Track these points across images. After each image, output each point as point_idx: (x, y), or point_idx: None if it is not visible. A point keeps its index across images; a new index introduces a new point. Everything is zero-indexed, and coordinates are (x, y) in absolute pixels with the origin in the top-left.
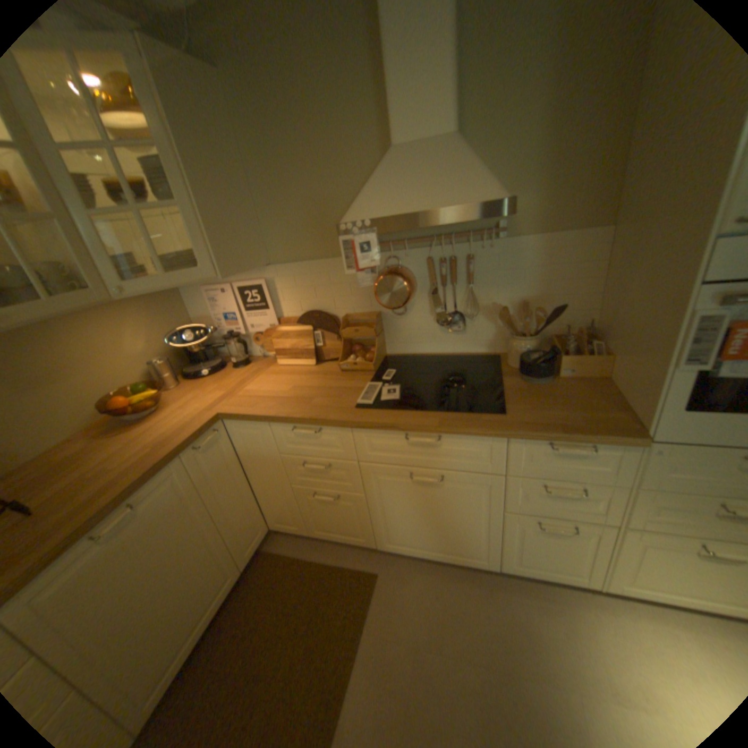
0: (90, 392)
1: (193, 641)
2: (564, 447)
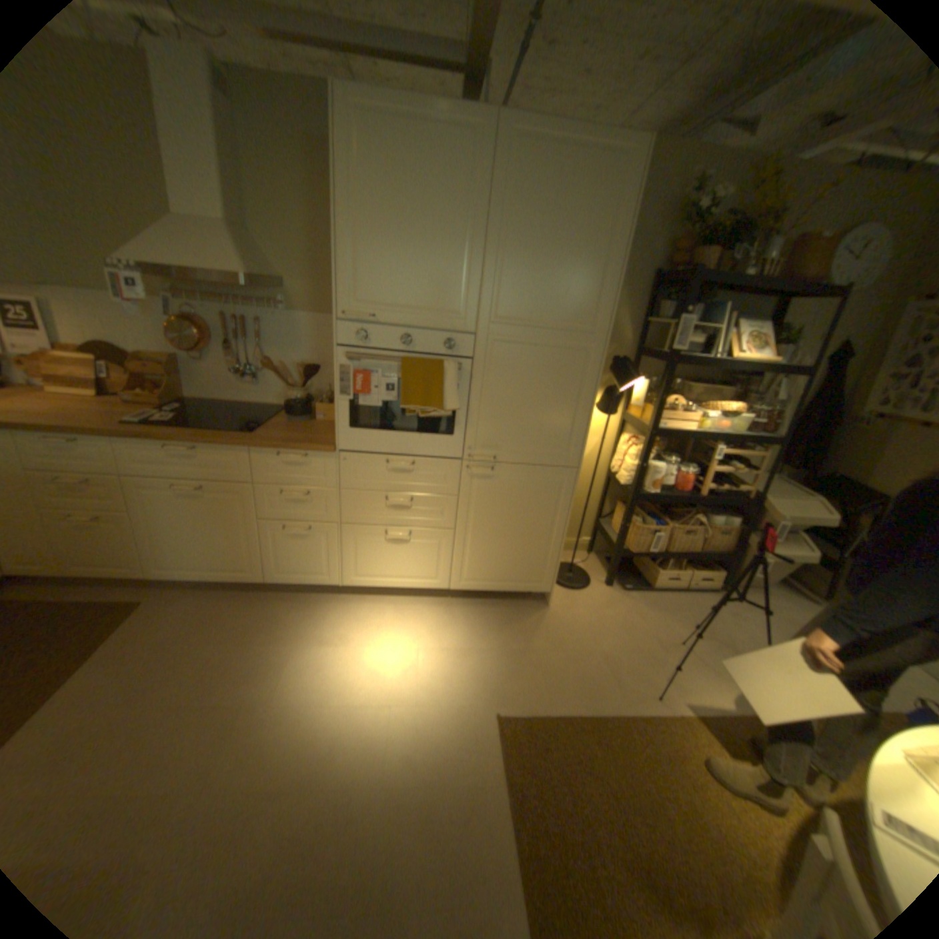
0: None
1: None
2: (283, 455)
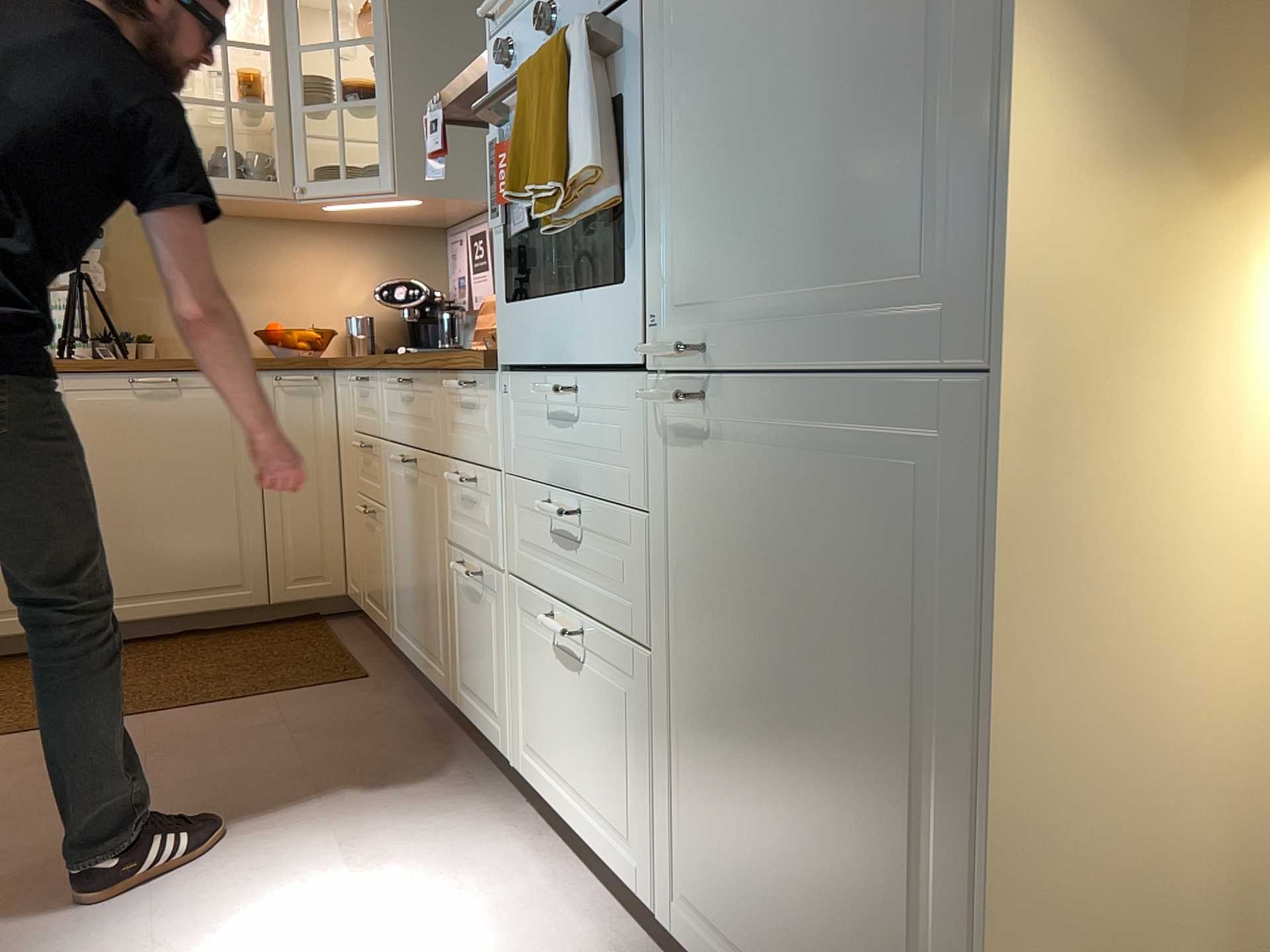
0: (275, 322)
1: (165, 608)
2: (451, 380)
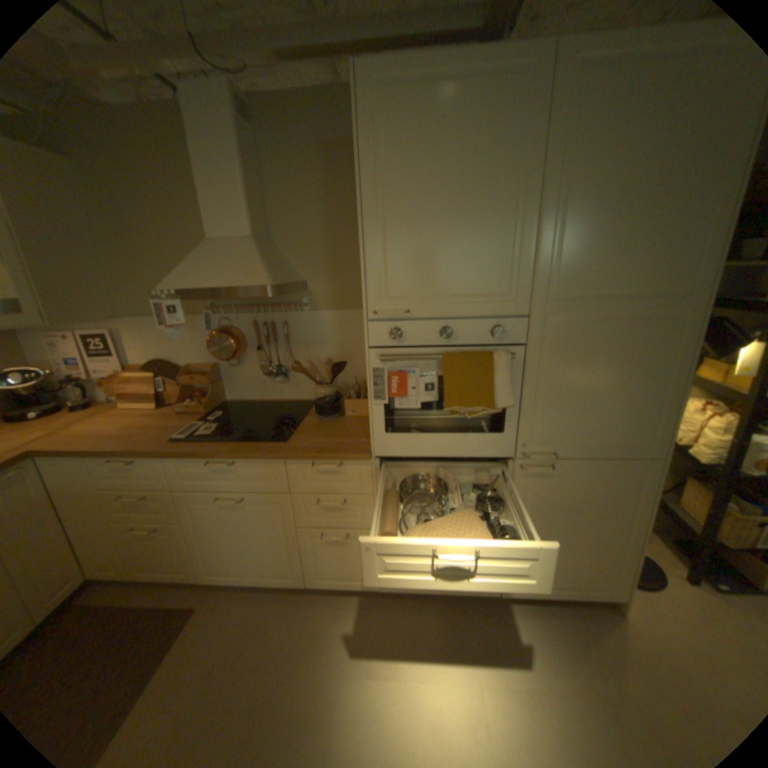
0: None
1: None
2: (319, 465)
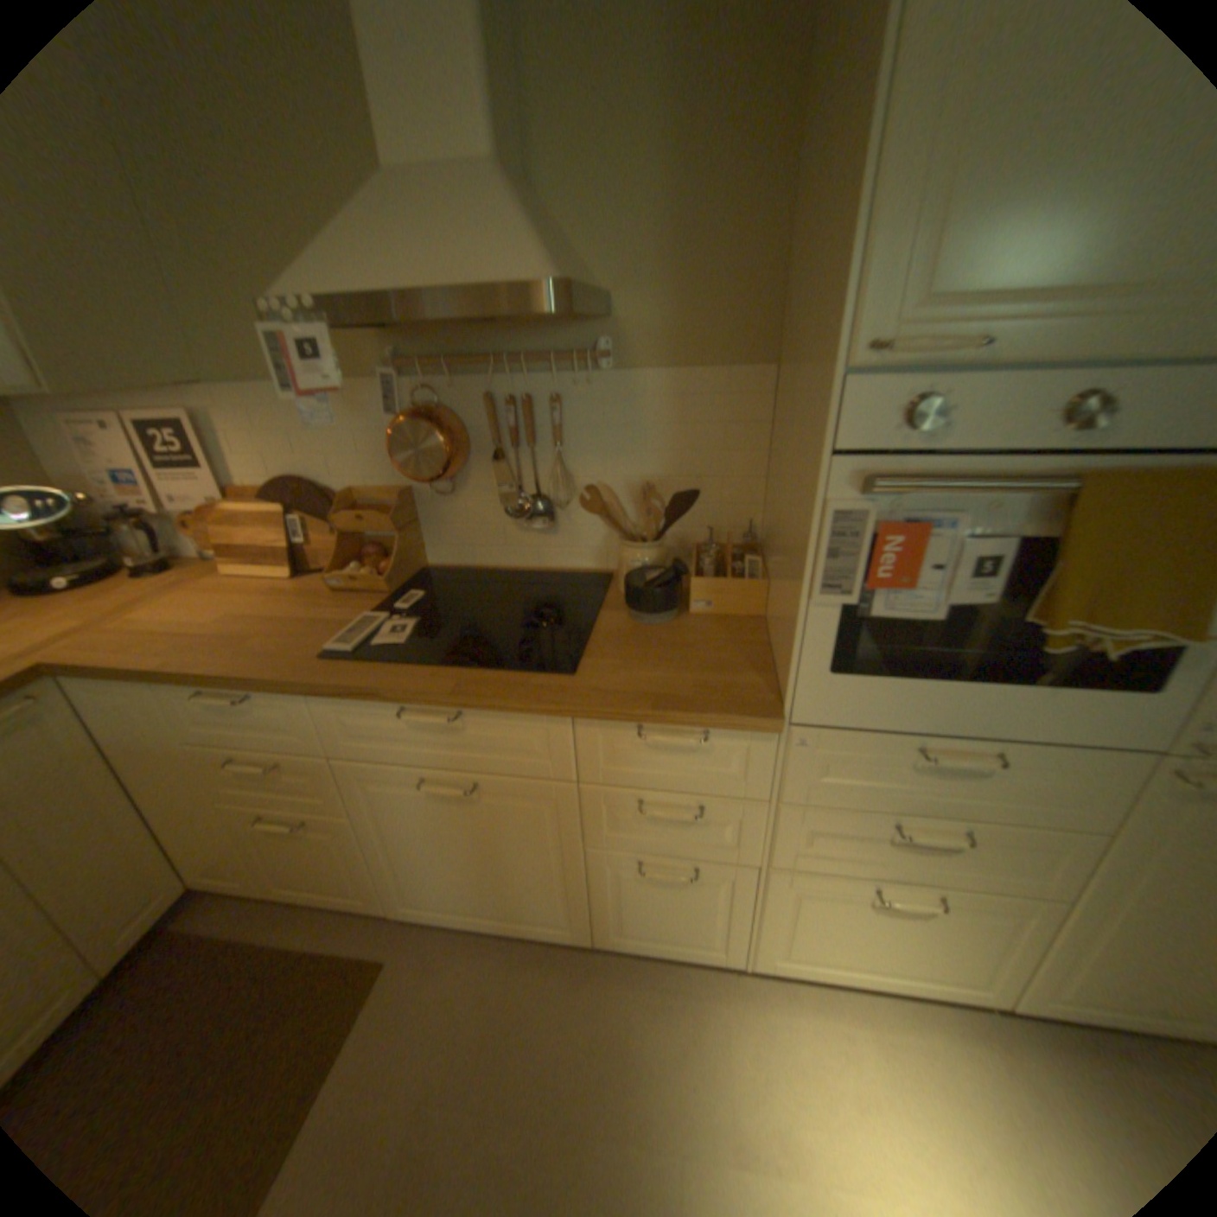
0: None
1: None
2: (656, 734)
